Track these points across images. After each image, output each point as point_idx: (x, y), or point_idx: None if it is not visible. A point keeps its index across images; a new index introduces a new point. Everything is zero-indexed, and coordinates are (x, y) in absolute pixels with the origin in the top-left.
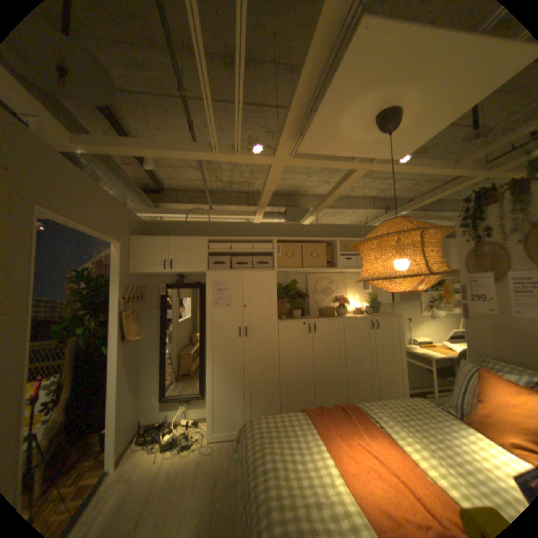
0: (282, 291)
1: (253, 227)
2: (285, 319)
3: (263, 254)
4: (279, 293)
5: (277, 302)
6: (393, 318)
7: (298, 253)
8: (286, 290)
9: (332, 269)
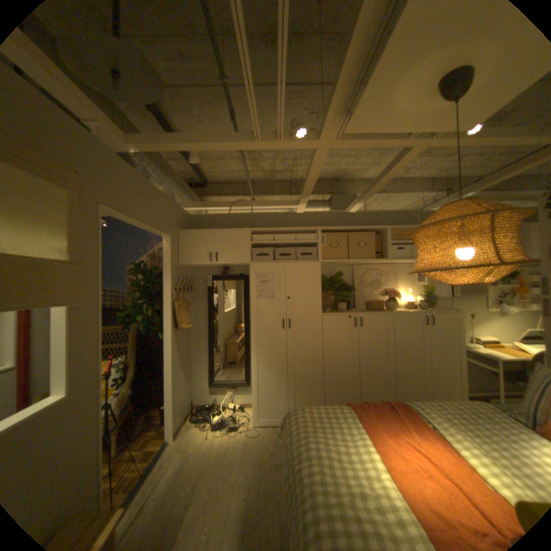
0: (326, 283)
1: (296, 217)
2: (329, 312)
3: (306, 245)
4: (323, 285)
5: (321, 294)
6: (452, 314)
7: (343, 243)
8: (330, 283)
9: (381, 260)
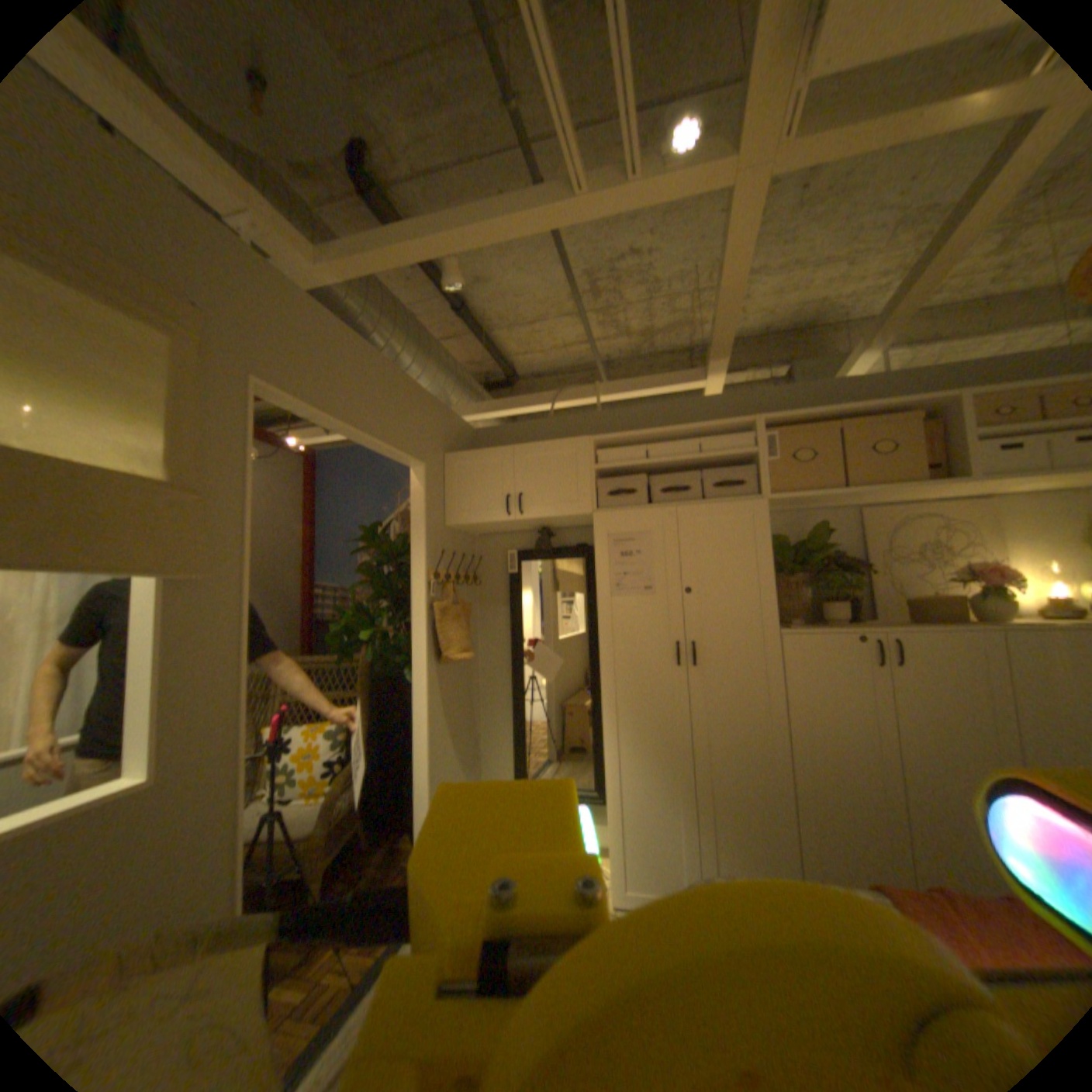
0: (790, 555)
1: (702, 404)
2: (802, 626)
3: (731, 462)
4: (782, 560)
5: (777, 582)
6: None
7: (832, 449)
8: (800, 552)
9: (952, 480)
